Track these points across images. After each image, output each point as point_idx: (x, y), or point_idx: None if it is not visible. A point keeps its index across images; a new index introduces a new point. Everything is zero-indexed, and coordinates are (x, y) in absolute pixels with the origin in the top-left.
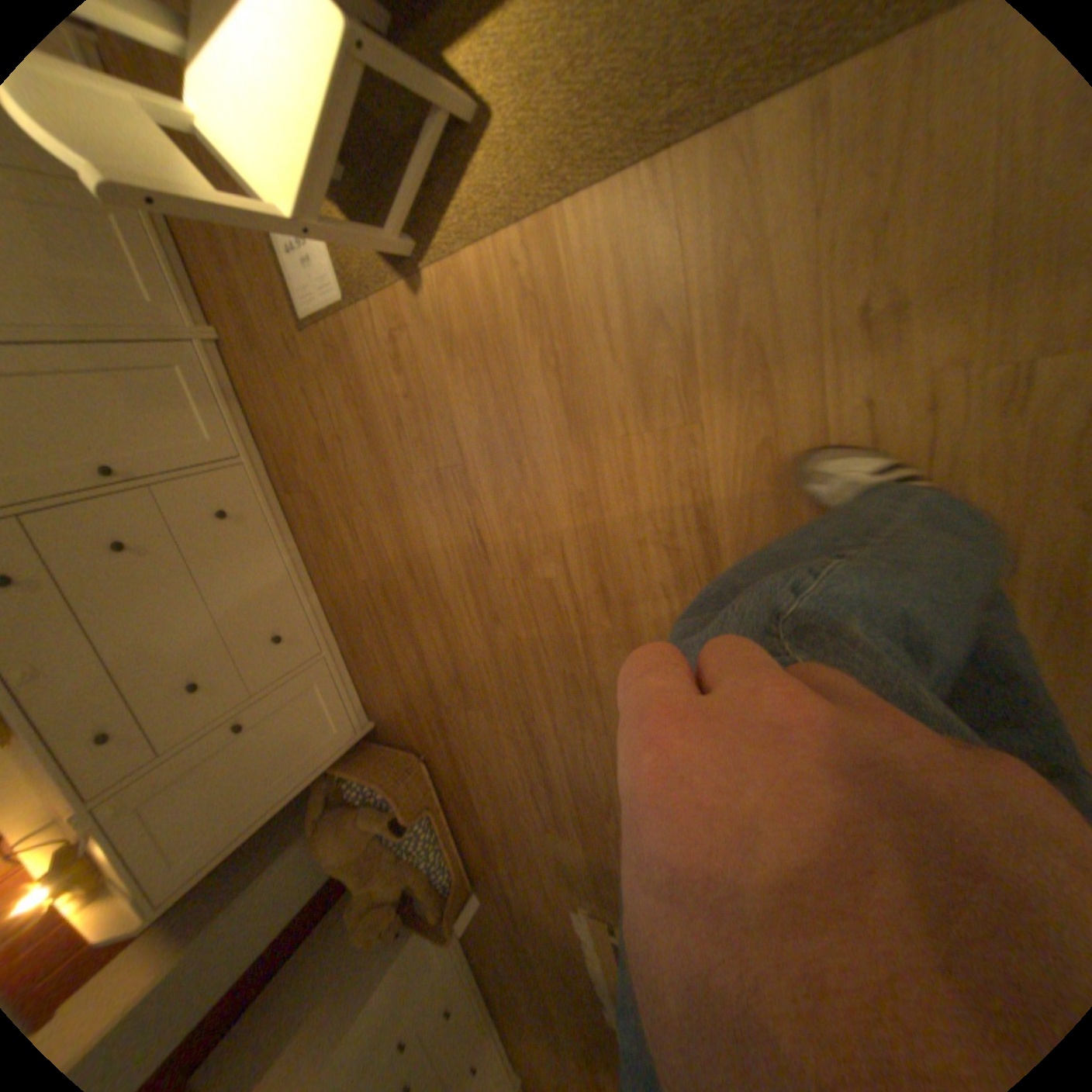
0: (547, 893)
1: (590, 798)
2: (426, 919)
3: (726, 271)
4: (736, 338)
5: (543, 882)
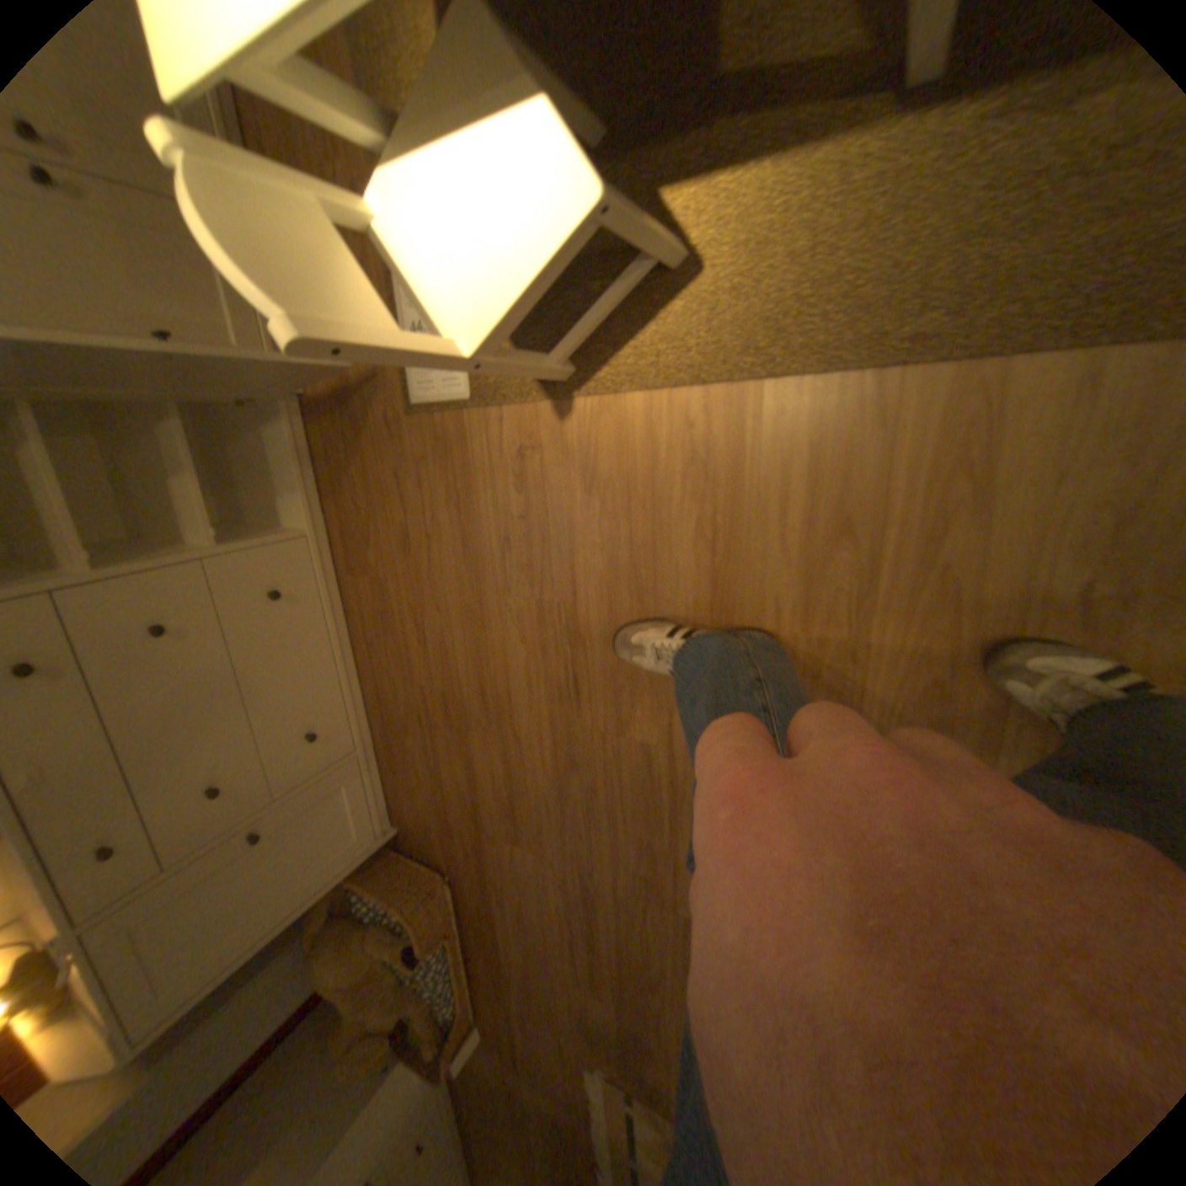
0: (563, 1048)
1: (639, 970)
2: (422, 1055)
3: (939, 507)
4: (932, 574)
5: (561, 1037)
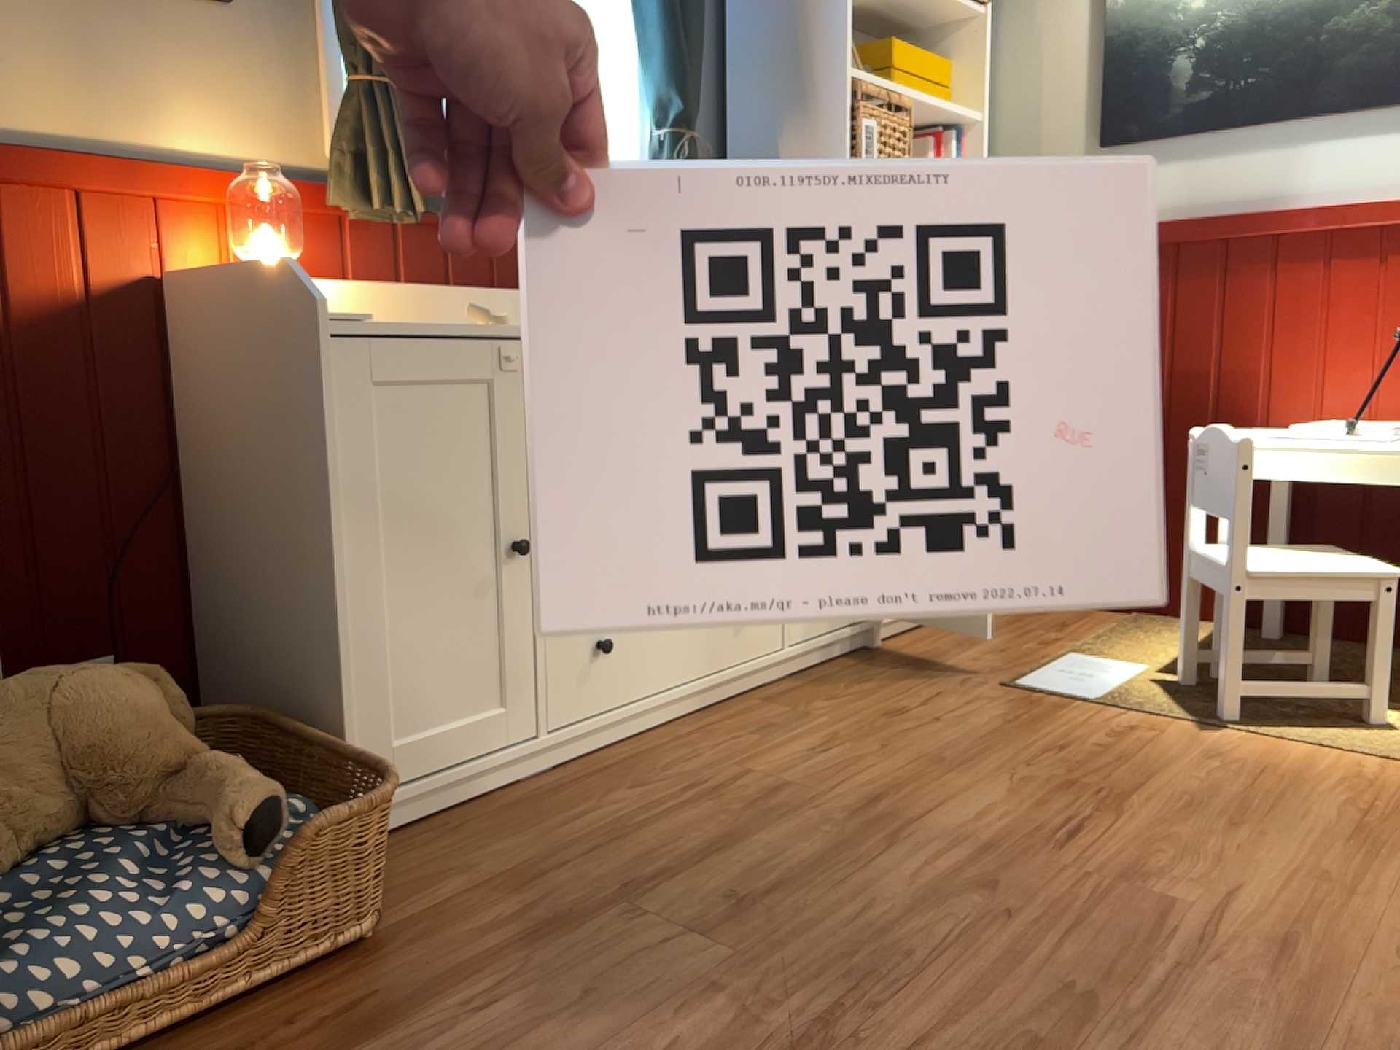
0: None
1: None
2: None
3: None
4: None
5: None
